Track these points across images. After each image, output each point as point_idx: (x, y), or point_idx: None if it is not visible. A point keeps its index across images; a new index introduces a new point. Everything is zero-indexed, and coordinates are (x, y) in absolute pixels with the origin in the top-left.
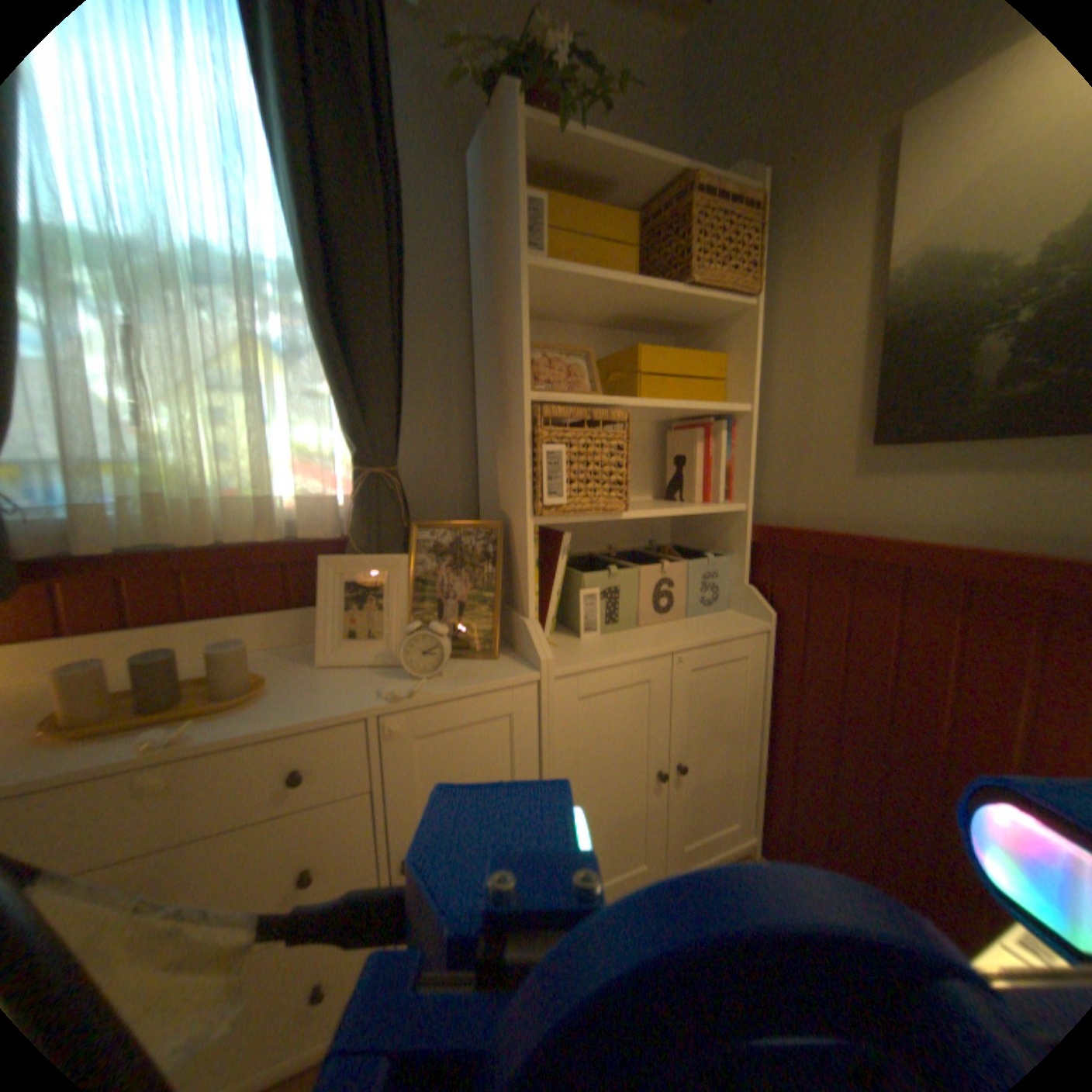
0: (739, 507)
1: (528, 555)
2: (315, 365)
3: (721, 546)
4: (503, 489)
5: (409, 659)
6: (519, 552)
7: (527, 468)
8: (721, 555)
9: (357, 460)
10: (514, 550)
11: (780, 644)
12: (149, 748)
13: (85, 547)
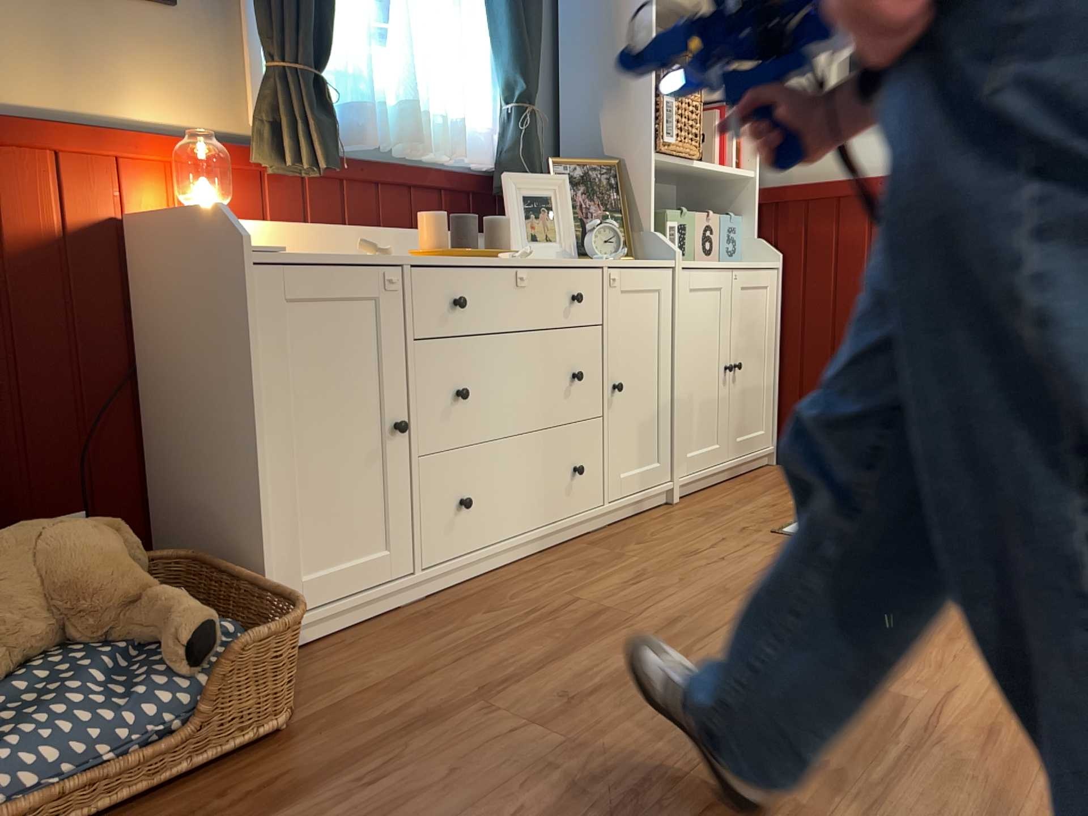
0: (750, 173)
1: (648, 182)
2: (477, 16)
3: (730, 212)
4: (606, 137)
5: (595, 245)
6: (633, 184)
7: (649, 114)
8: (731, 219)
9: (506, 101)
10: (624, 184)
11: (784, 279)
12: (512, 258)
13: (361, 139)
